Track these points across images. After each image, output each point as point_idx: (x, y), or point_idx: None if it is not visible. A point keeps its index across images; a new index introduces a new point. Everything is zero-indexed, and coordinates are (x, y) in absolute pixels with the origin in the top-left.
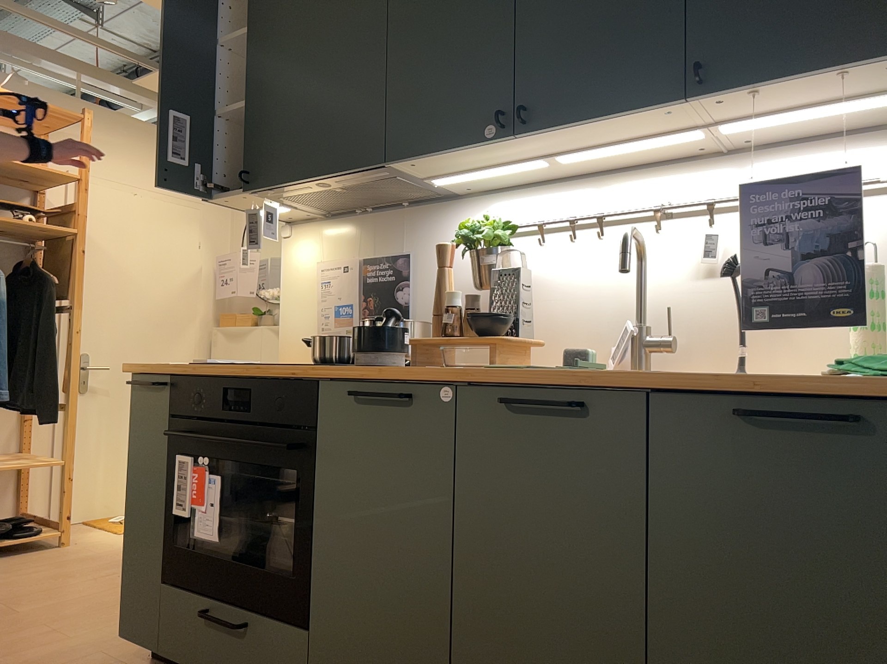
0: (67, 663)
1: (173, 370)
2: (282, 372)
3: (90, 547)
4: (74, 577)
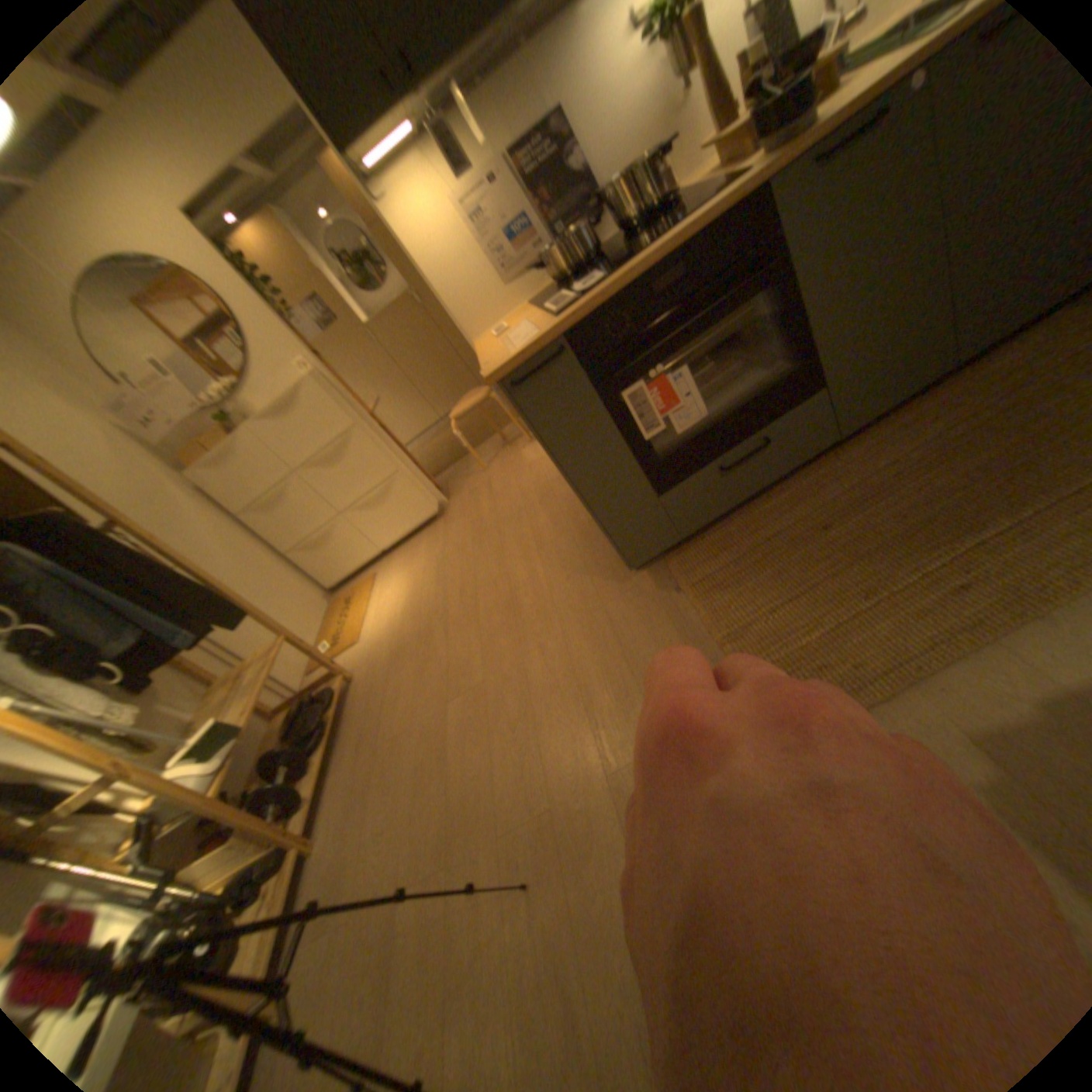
0: (610, 621)
1: (558, 328)
2: (713, 211)
3: (370, 657)
4: (433, 654)
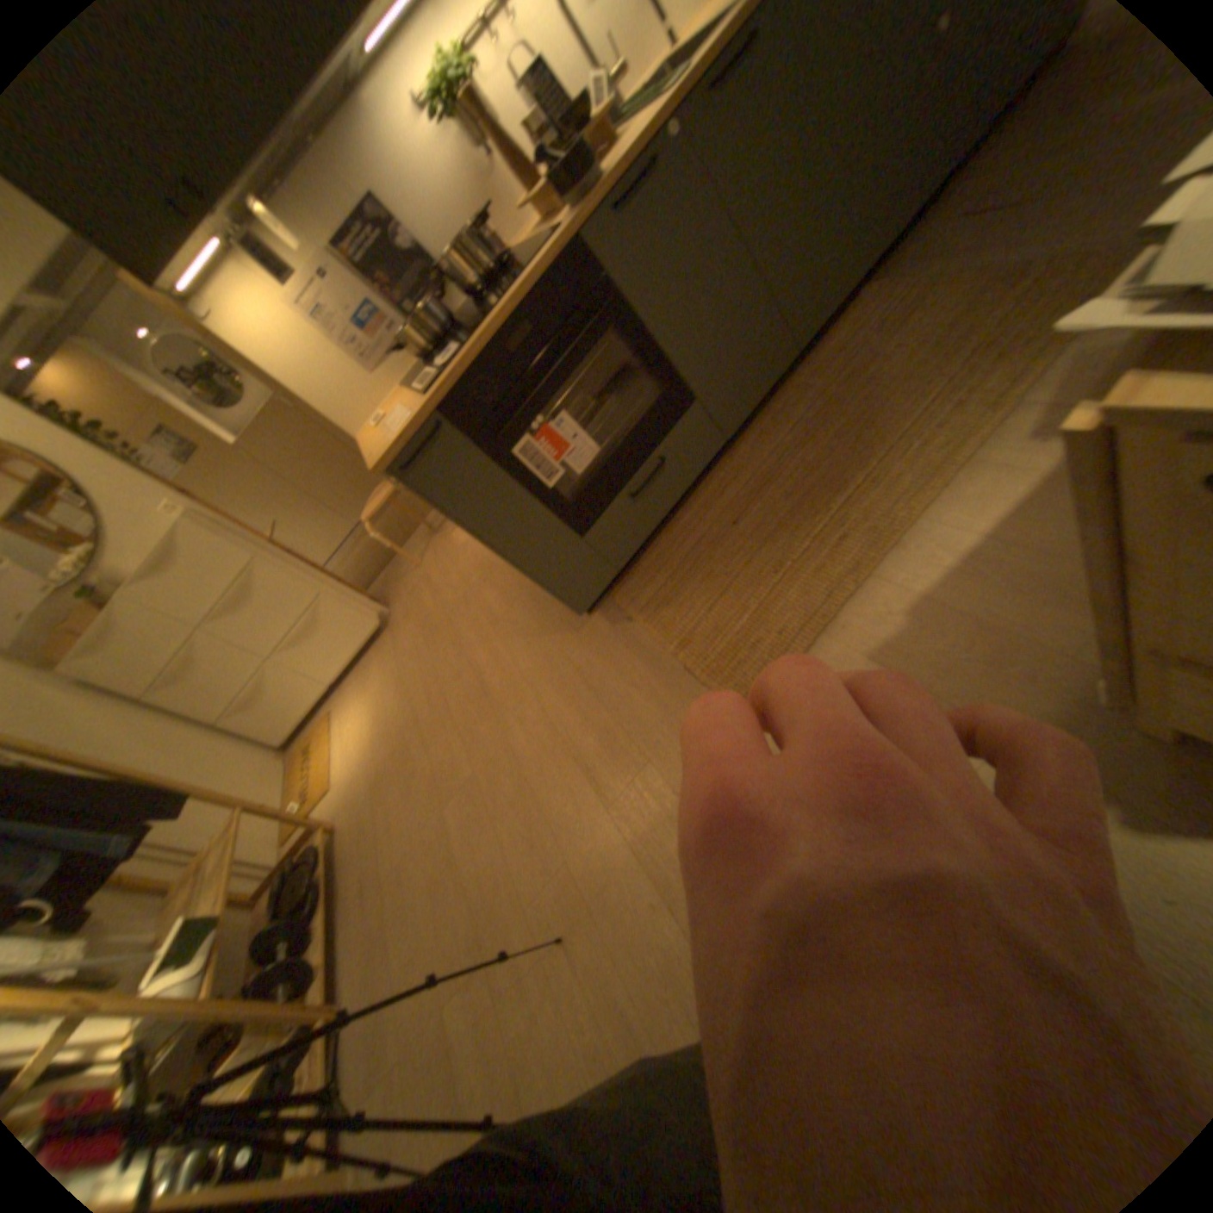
0: (576, 669)
1: (428, 403)
2: (538, 266)
3: (347, 796)
4: (414, 766)
